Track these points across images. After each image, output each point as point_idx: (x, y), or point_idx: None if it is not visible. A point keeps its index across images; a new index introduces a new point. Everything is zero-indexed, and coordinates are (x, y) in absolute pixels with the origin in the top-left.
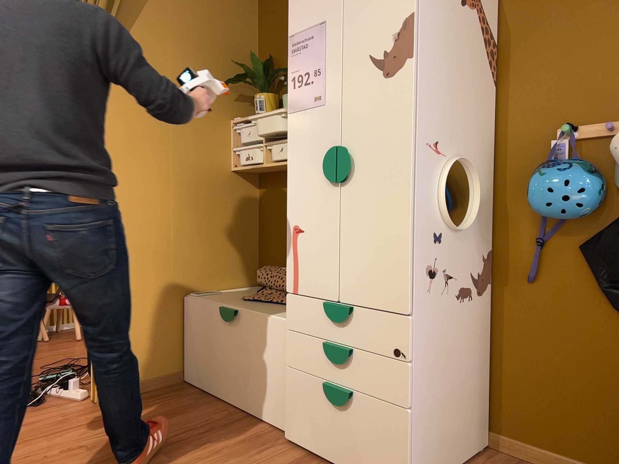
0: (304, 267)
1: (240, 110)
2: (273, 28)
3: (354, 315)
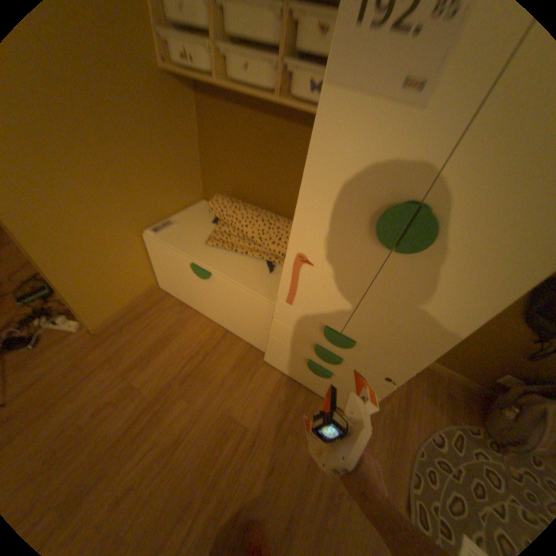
0: (306, 293)
1: None
2: None
3: (355, 347)
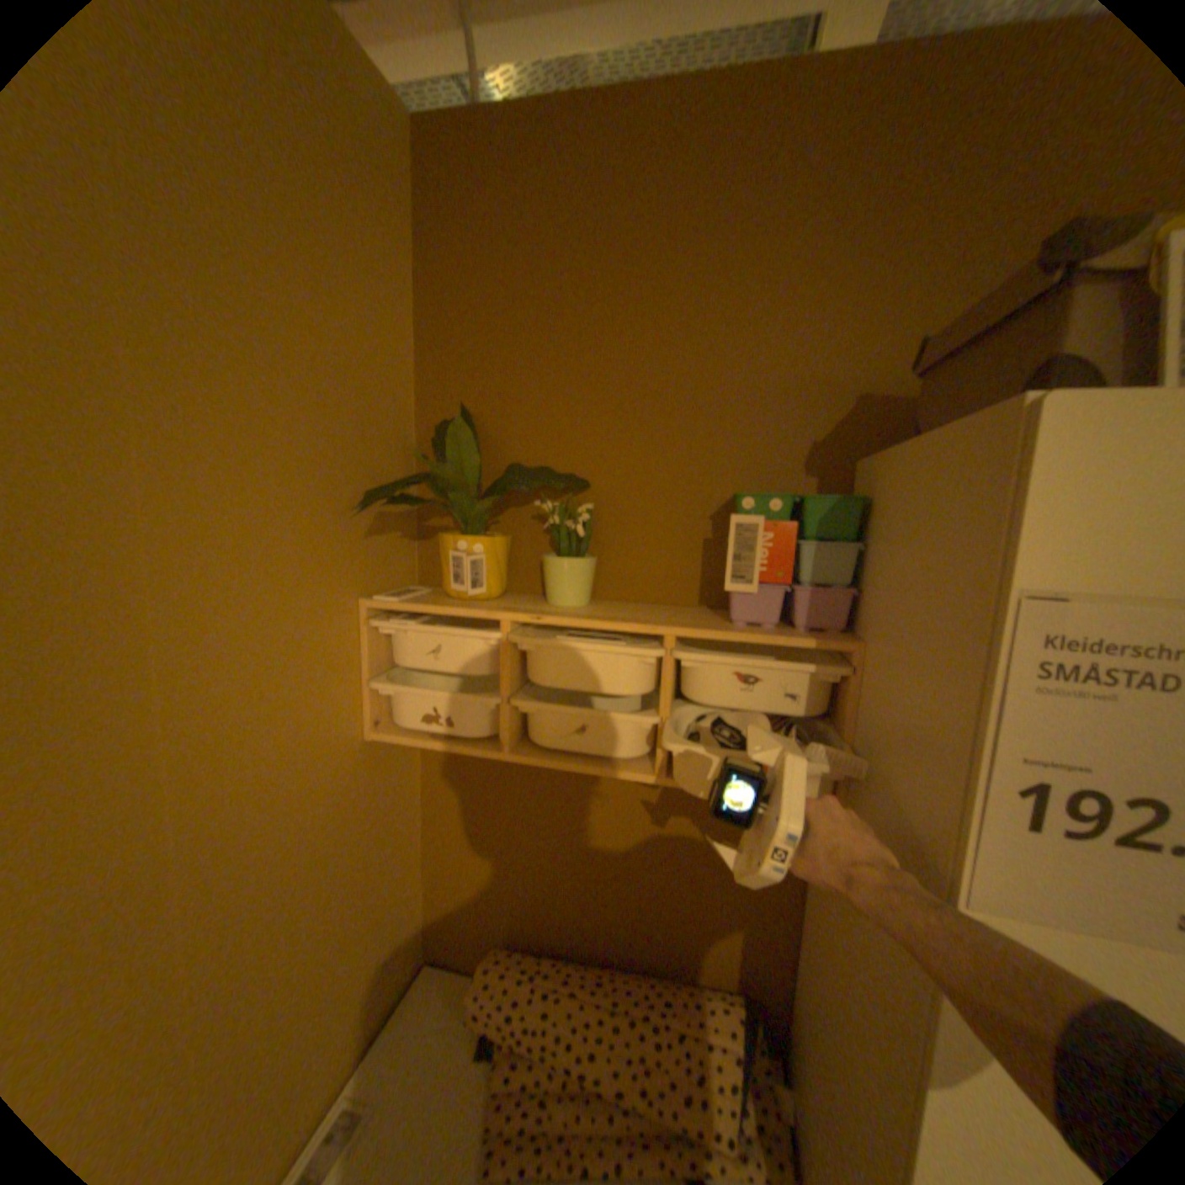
0: None
1: (380, 559)
2: (476, 327)
3: None
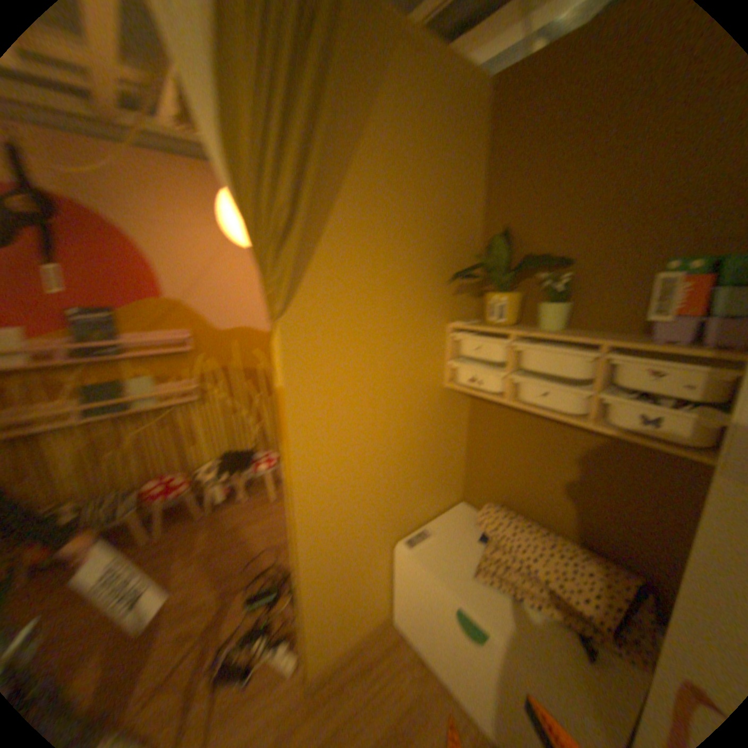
0: None
1: (456, 306)
2: (515, 182)
3: None
